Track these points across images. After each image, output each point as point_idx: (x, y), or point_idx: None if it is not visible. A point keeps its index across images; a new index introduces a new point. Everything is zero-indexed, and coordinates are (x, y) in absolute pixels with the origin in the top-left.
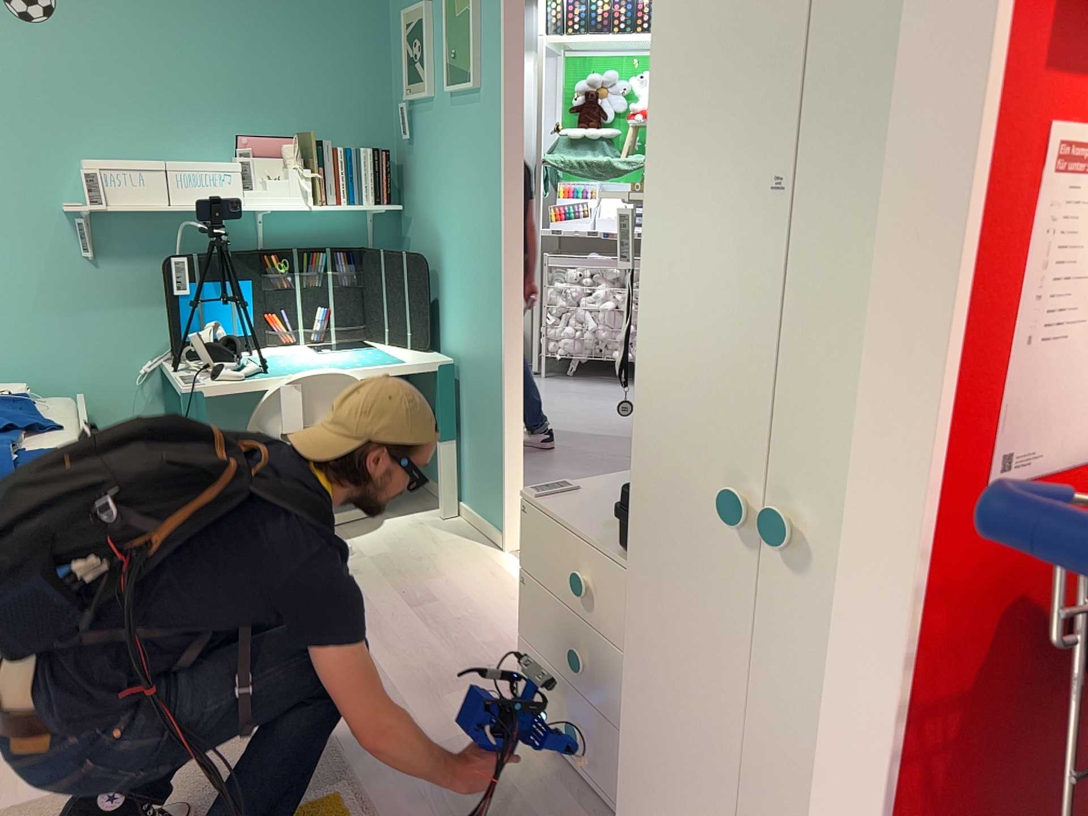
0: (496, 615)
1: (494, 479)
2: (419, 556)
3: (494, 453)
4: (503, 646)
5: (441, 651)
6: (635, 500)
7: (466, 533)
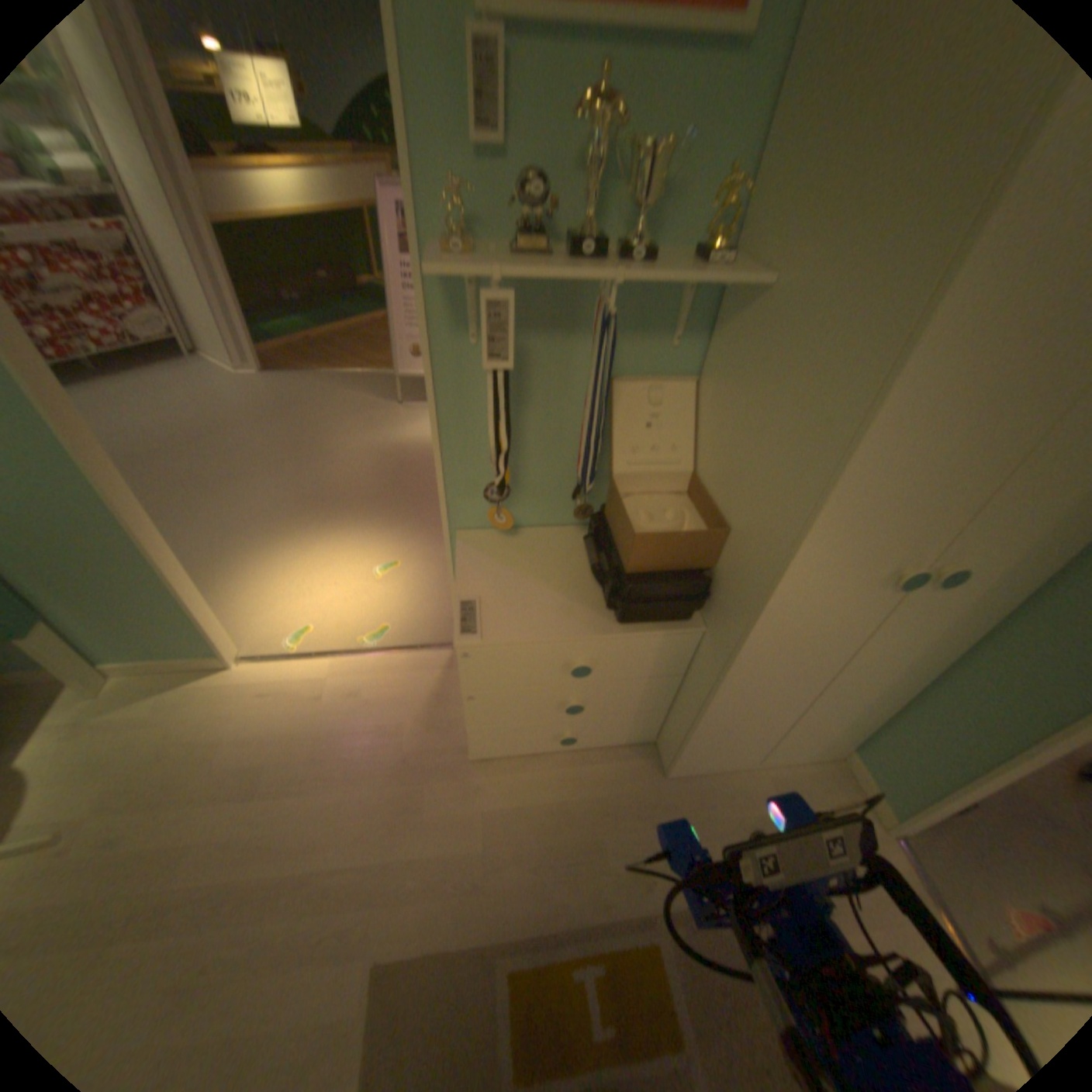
0: (330, 719)
1: (165, 620)
2: (151, 751)
3: (148, 599)
4: (382, 735)
5: (351, 793)
6: (770, 608)
7: (152, 684)
